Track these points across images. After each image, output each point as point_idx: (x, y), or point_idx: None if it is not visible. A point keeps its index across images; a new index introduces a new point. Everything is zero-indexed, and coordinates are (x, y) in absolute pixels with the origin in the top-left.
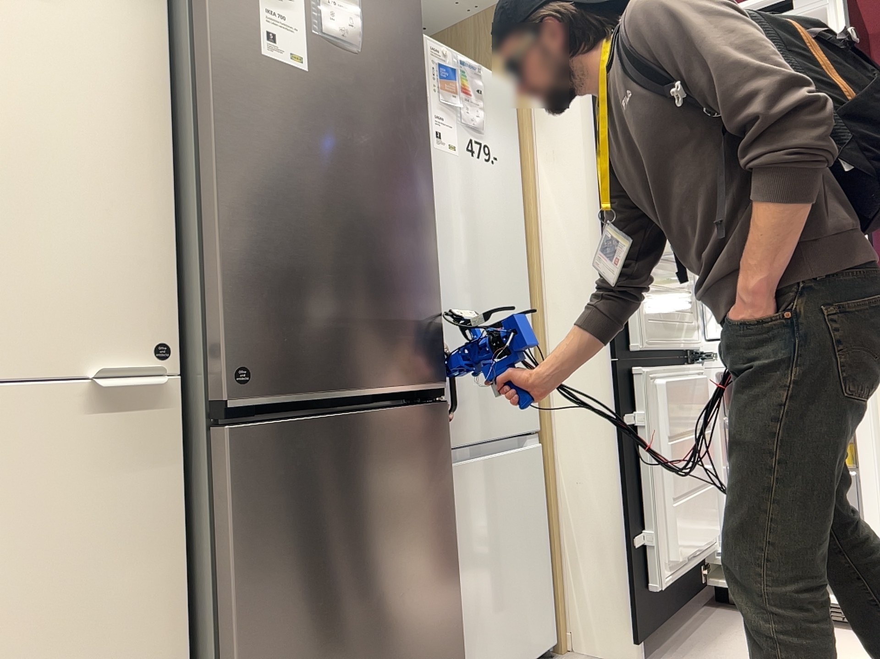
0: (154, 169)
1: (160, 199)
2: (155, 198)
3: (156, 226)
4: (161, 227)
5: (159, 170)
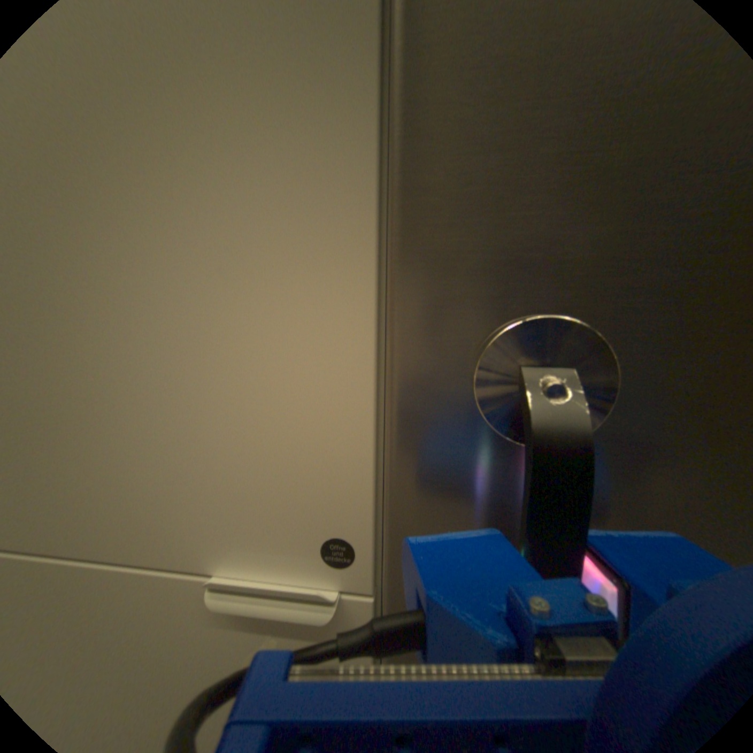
0: (349, 125)
1: (360, 206)
2: (348, 207)
3: (348, 281)
4: (360, 281)
5: (359, 124)
